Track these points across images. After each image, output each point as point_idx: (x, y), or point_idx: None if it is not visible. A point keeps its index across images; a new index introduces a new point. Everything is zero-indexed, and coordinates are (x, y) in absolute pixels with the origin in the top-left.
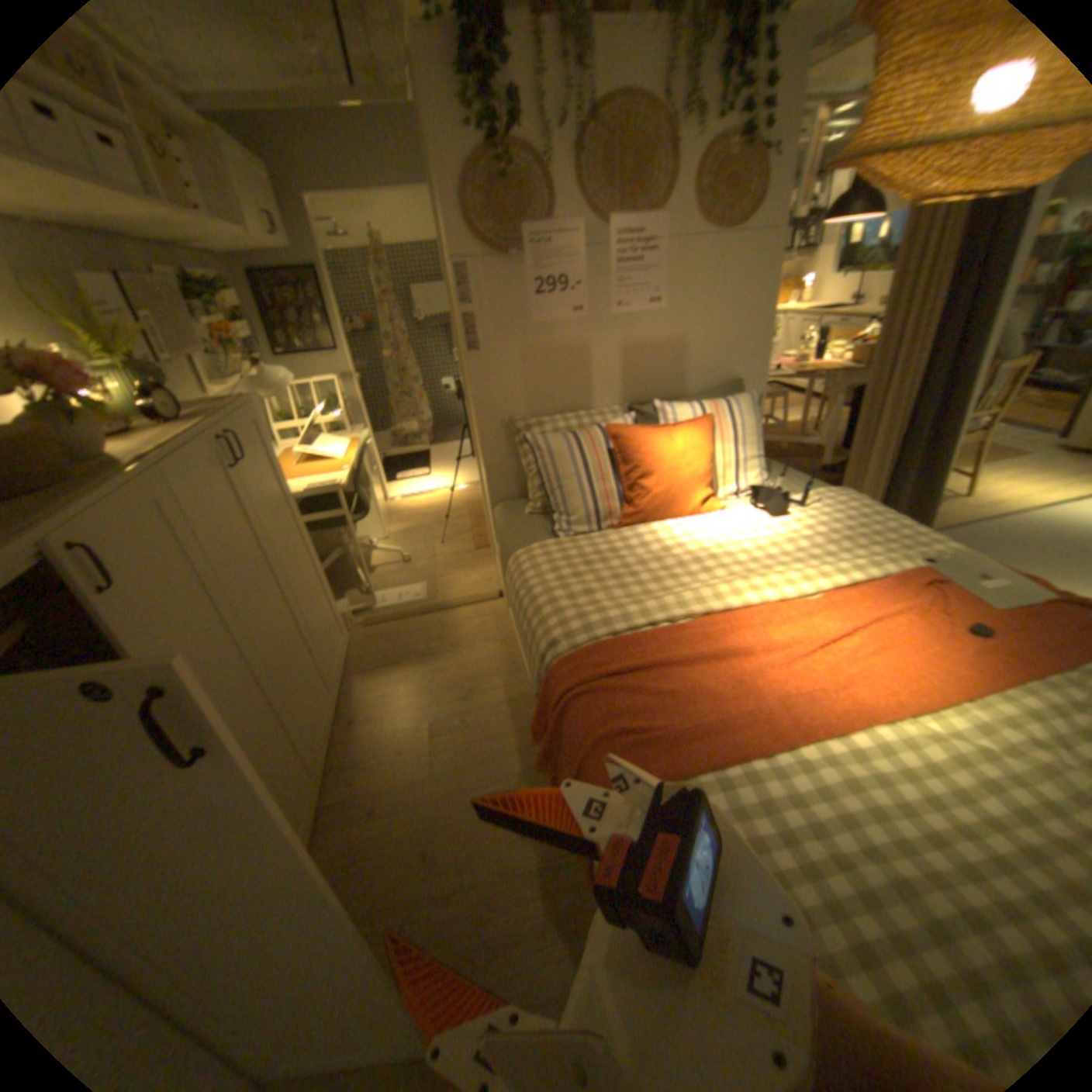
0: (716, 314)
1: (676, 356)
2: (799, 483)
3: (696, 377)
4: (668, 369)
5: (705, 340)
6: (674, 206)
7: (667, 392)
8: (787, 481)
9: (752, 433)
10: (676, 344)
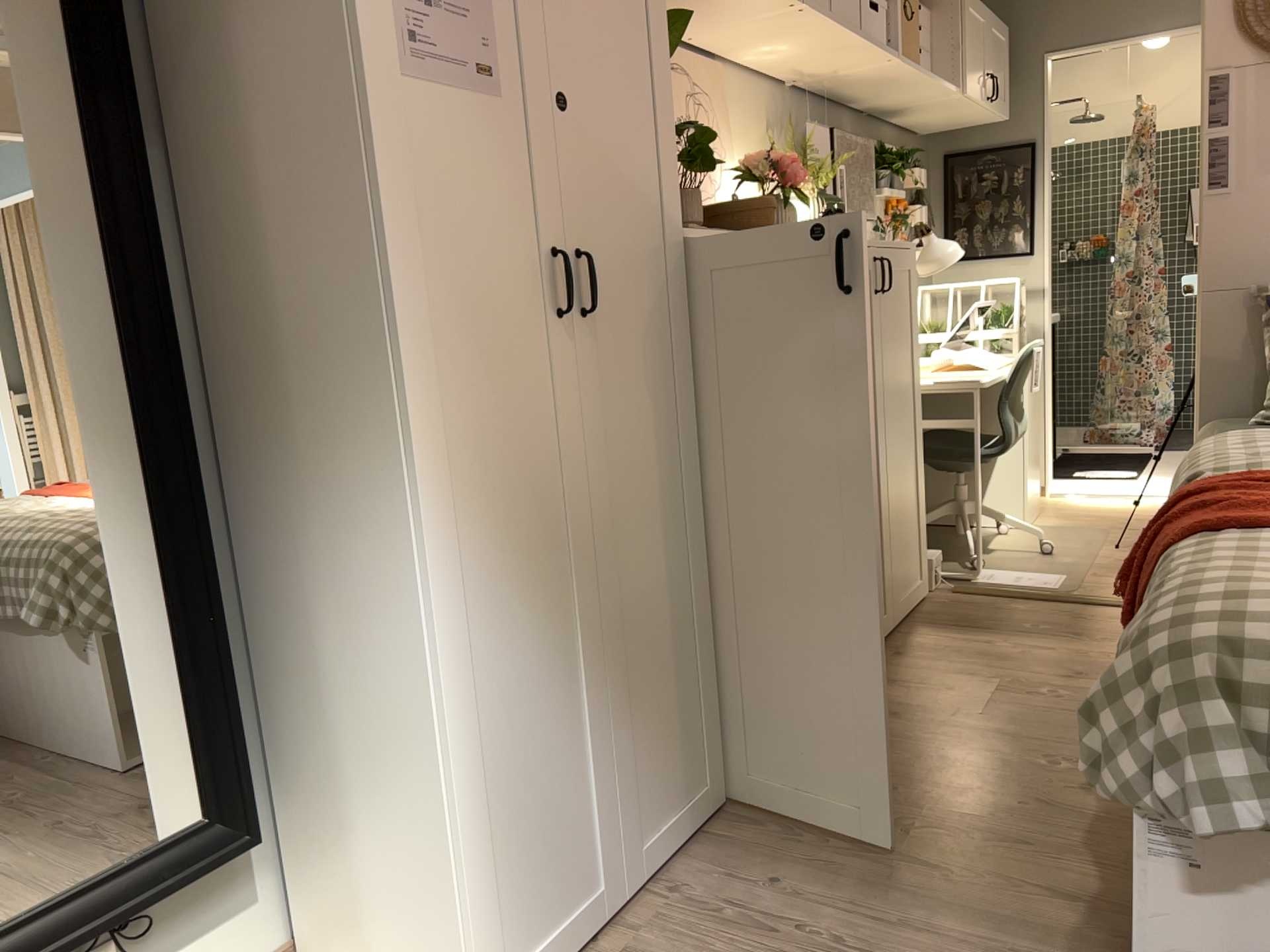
0: None
1: None
2: None
3: None
4: None
5: None
6: None
7: None
8: None
9: None
10: None
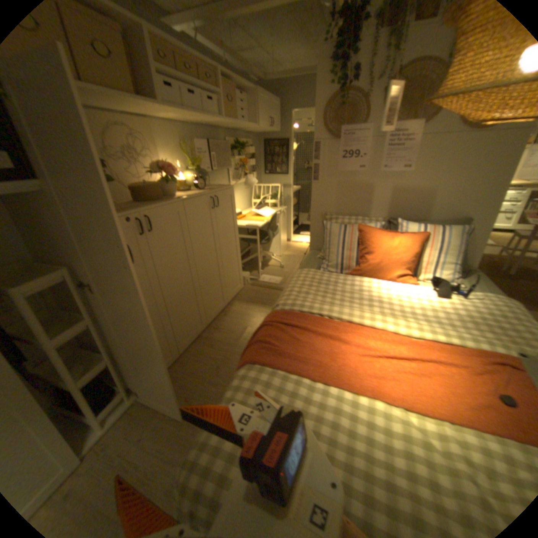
0: (461, 178)
1: (426, 198)
2: (484, 288)
3: (438, 212)
4: (419, 204)
5: (449, 192)
6: (442, 116)
7: (416, 217)
8: (477, 285)
9: (455, 249)
10: (428, 192)
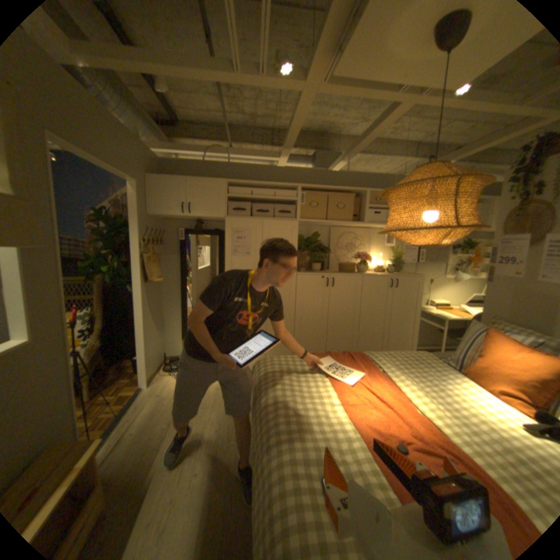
0: None
1: None
2: None
3: None
4: None
5: None
6: None
7: None
8: None
9: None
10: None
